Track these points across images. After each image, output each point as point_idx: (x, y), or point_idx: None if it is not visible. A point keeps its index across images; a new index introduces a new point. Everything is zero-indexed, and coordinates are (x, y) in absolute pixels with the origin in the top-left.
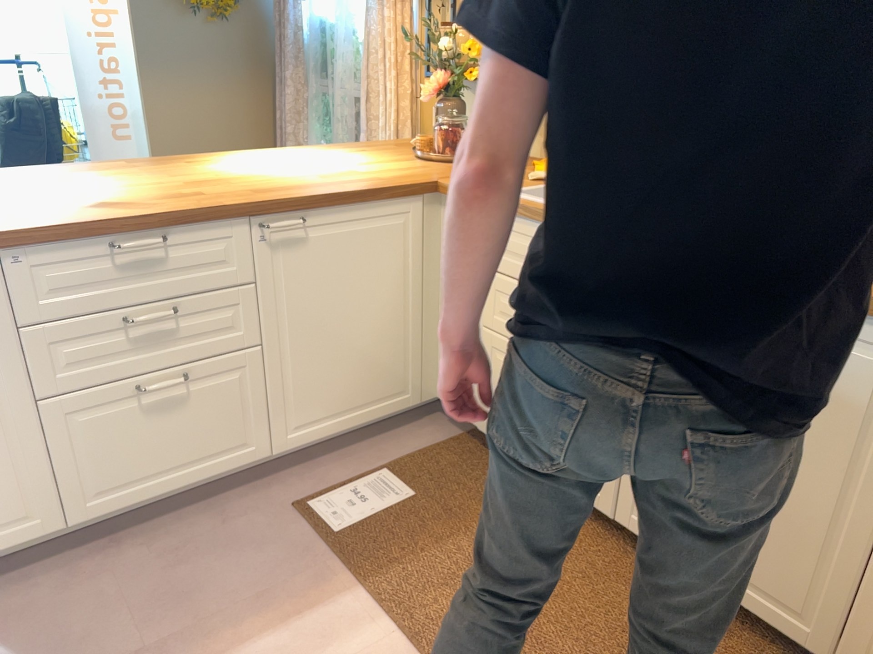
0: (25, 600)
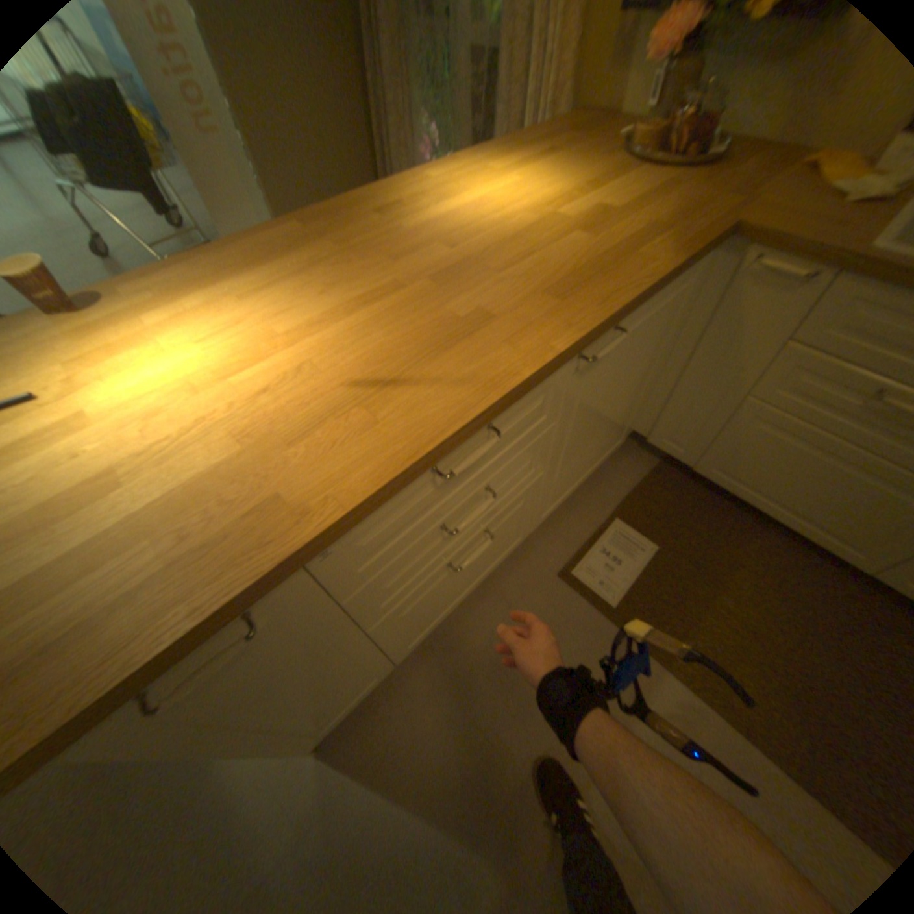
0: (386, 735)
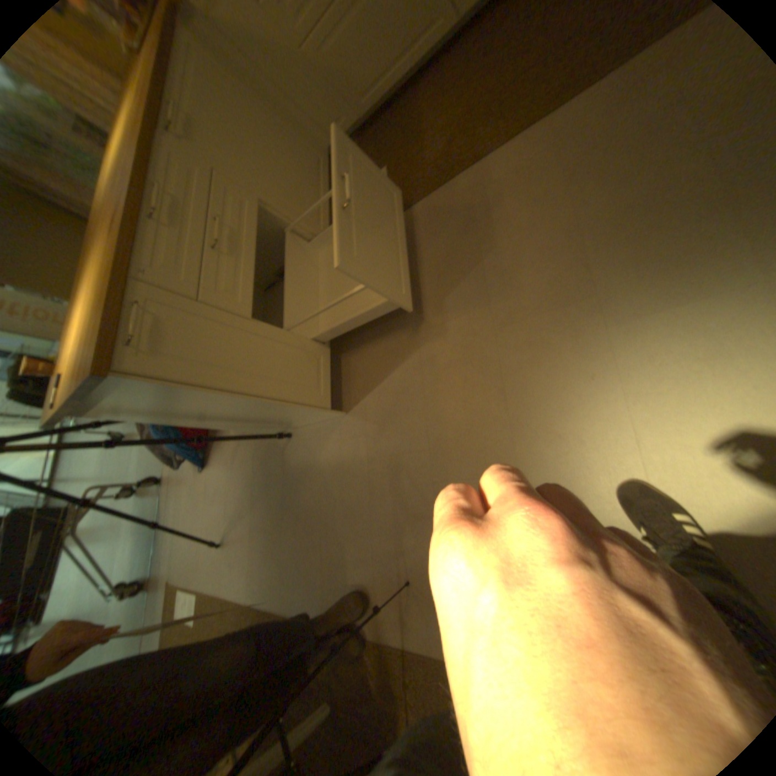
0: (361, 373)
